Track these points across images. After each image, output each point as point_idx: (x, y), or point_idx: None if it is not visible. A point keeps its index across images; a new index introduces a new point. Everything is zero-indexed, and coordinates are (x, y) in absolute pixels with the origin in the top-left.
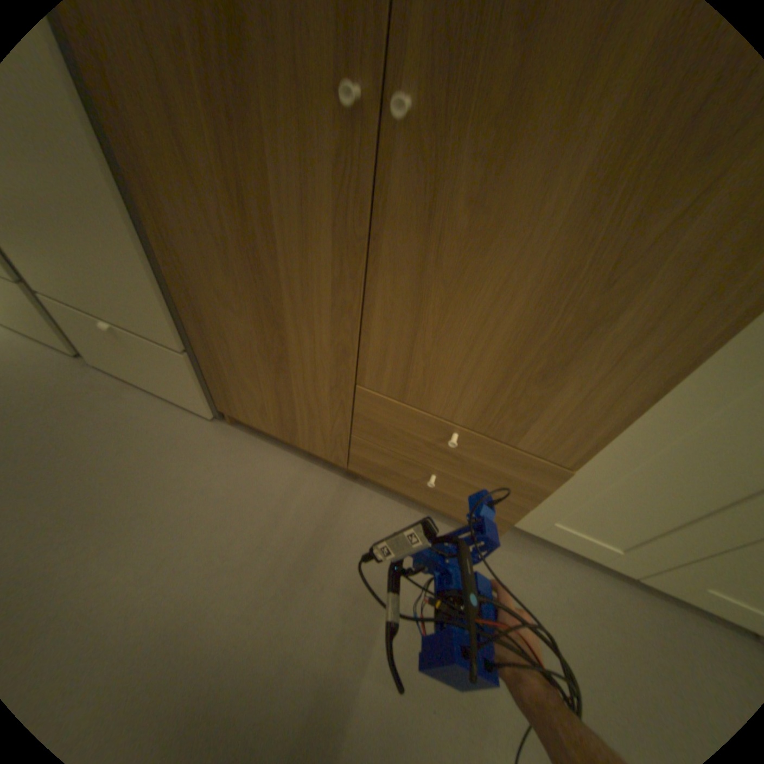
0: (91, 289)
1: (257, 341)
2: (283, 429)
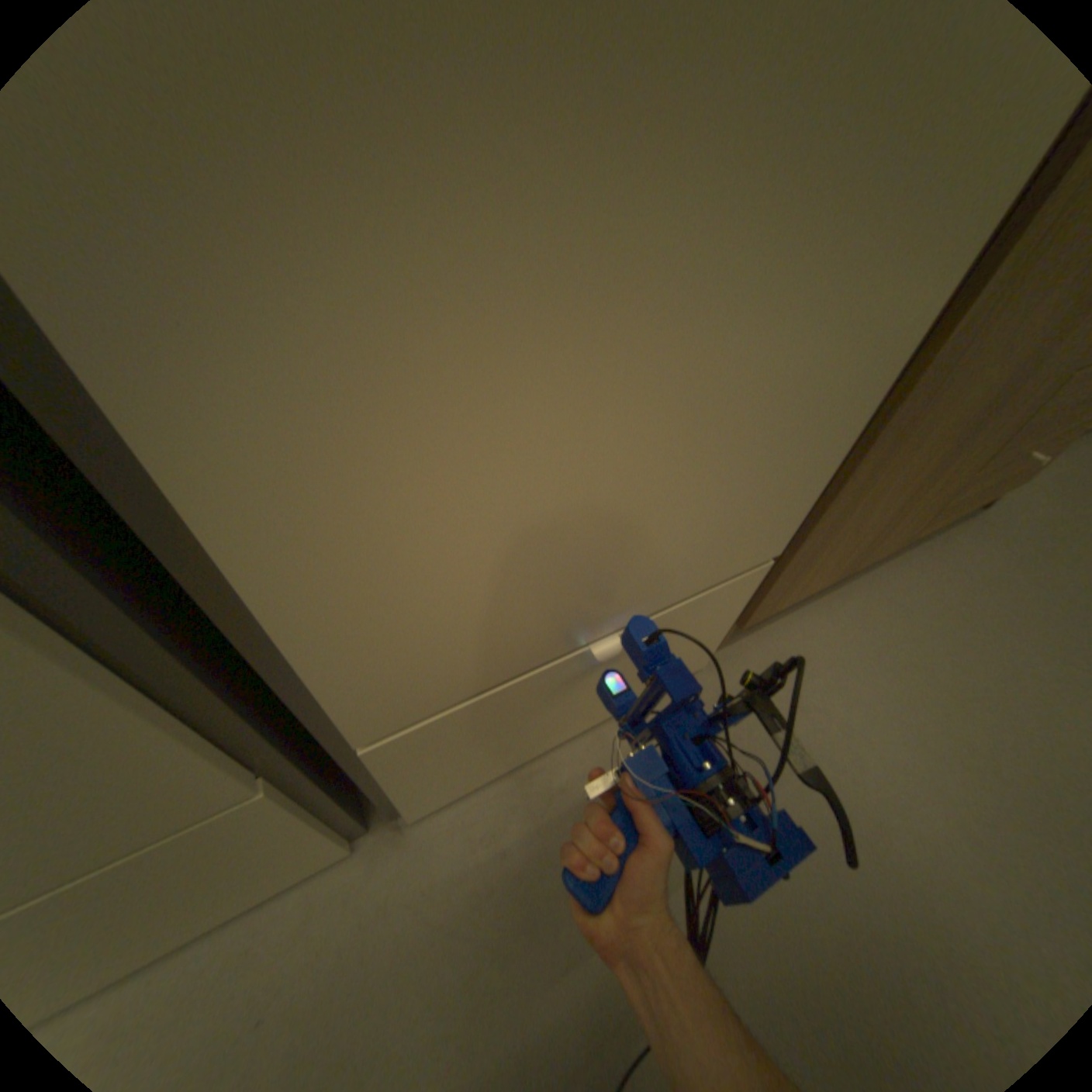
0: (631, 565)
1: (978, 402)
2: (850, 561)
